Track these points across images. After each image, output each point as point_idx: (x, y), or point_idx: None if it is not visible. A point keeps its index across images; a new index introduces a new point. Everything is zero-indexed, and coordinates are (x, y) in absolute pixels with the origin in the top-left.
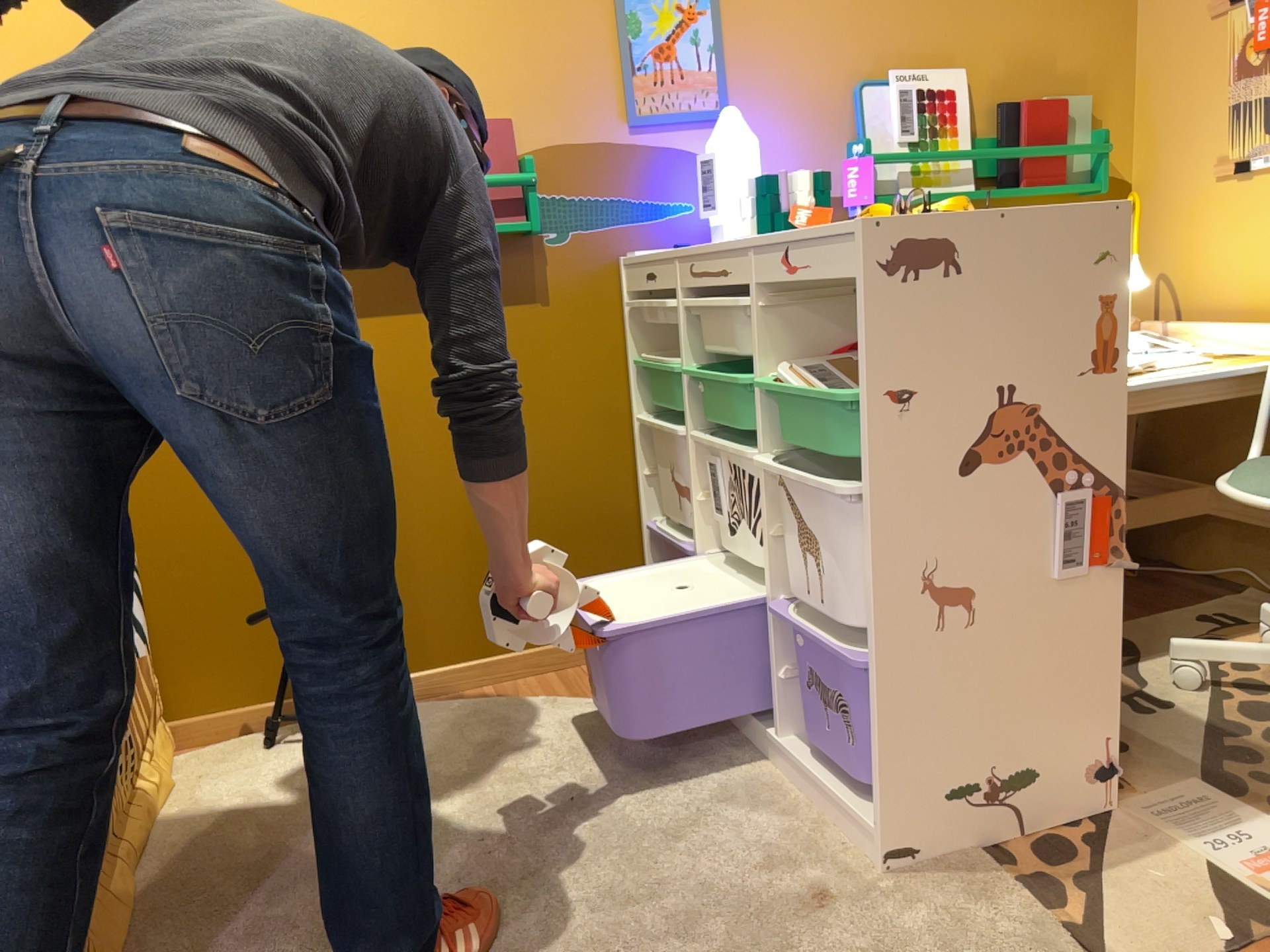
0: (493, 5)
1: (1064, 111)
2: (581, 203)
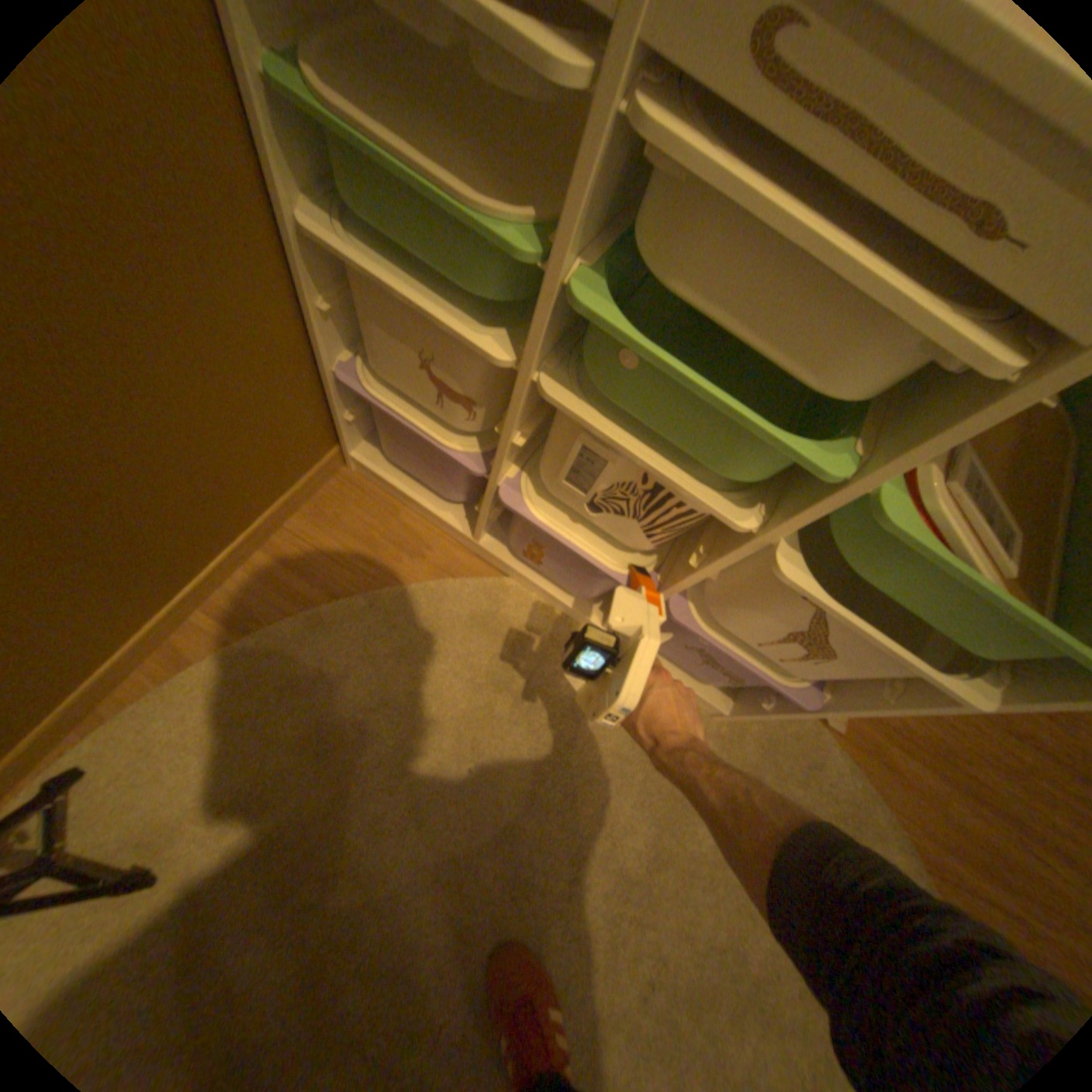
0: None
1: None
2: None
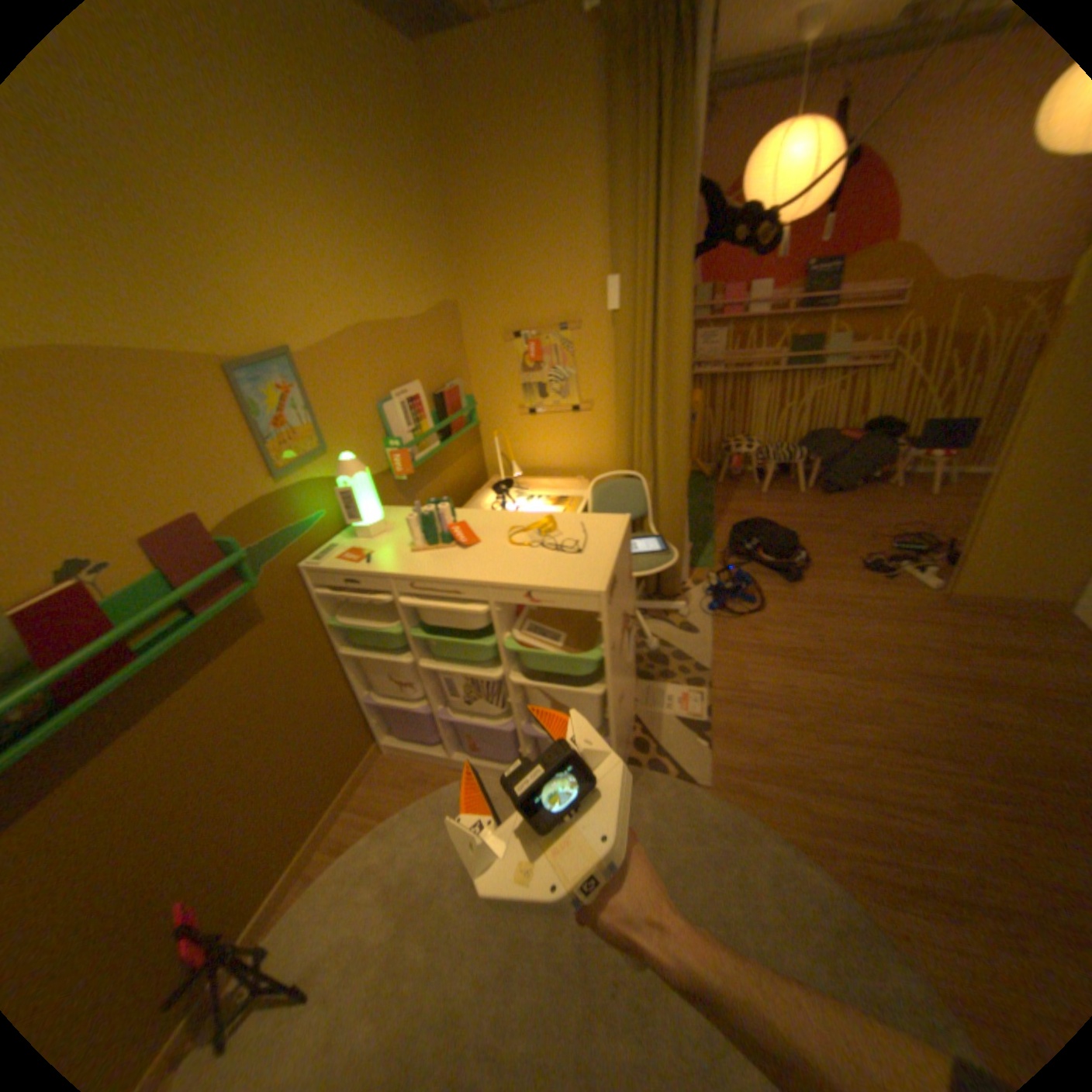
0: (140, 425)
1: (459, 391)
2: (263, 544)
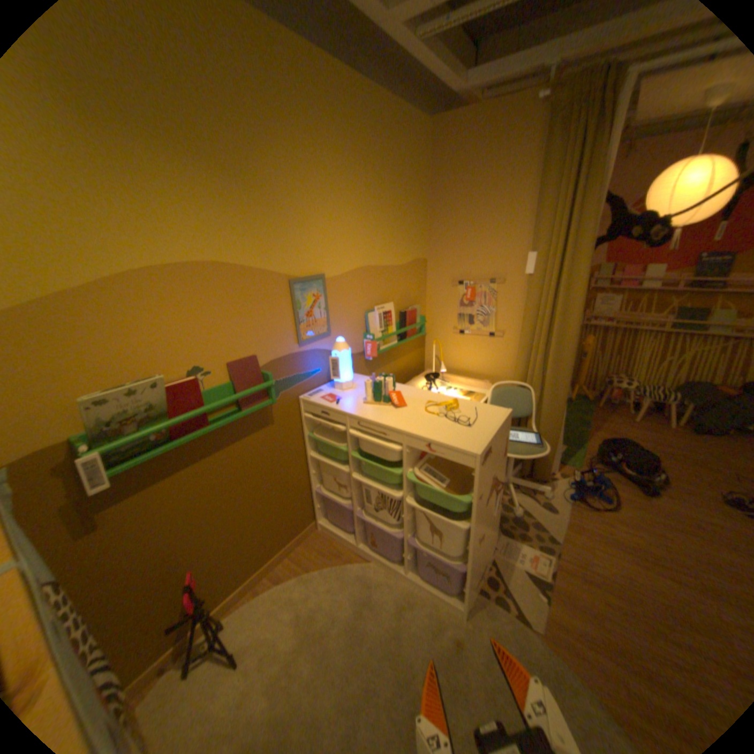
0: (243, 305)
1: (416, 312)
2: (284, 380)
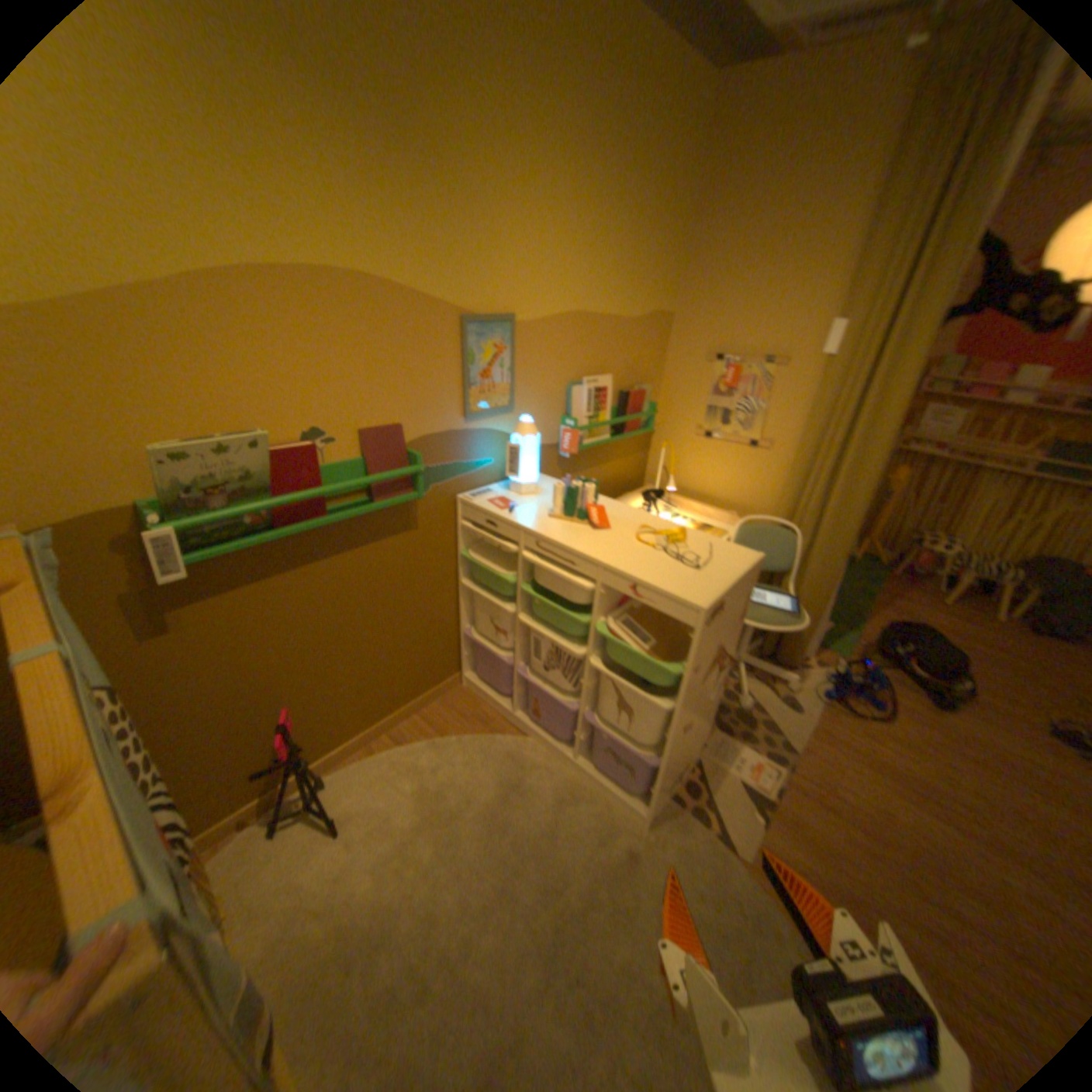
0: (389, 345)
1: (643, 394)
2: (437, 468)
